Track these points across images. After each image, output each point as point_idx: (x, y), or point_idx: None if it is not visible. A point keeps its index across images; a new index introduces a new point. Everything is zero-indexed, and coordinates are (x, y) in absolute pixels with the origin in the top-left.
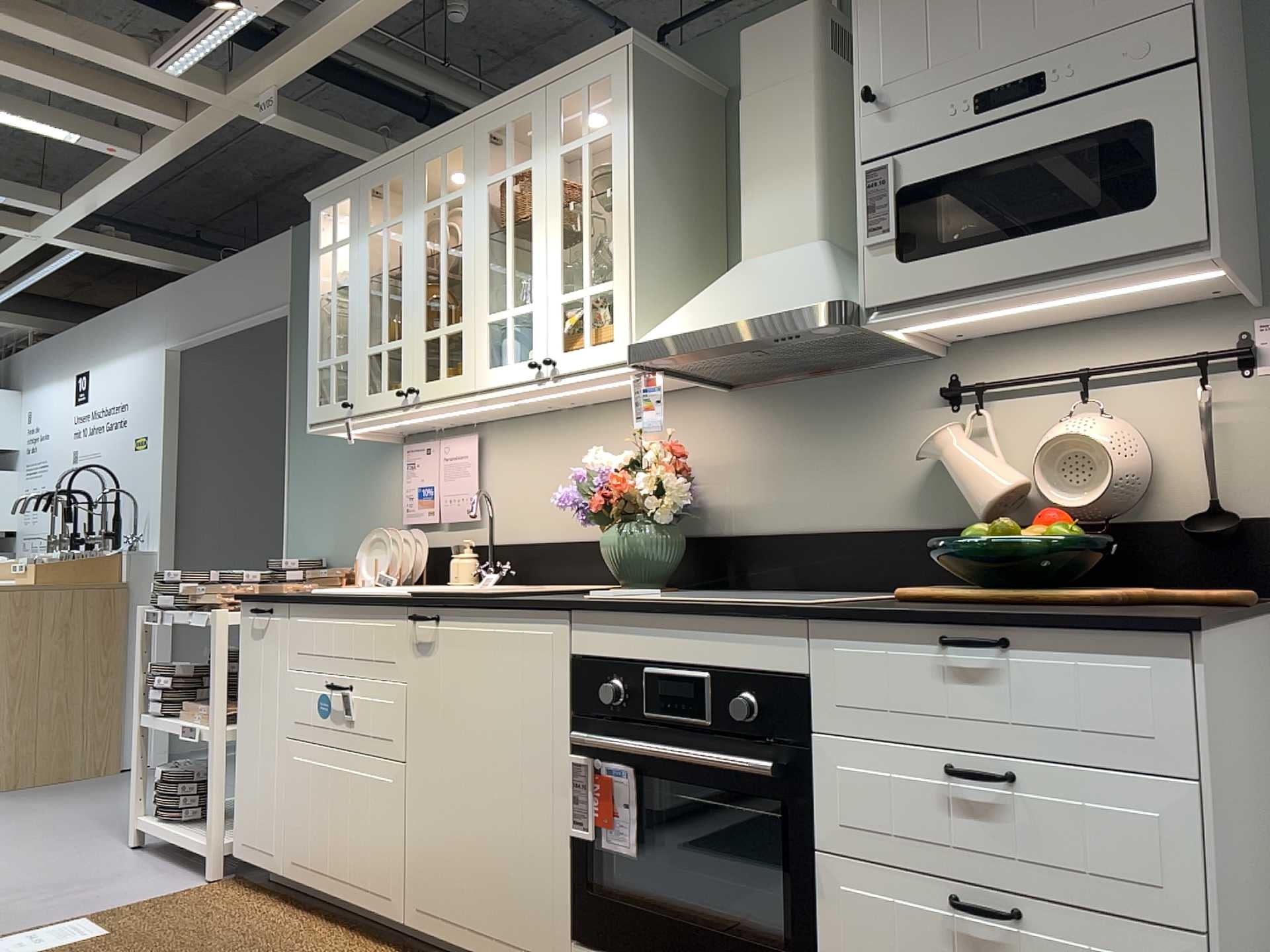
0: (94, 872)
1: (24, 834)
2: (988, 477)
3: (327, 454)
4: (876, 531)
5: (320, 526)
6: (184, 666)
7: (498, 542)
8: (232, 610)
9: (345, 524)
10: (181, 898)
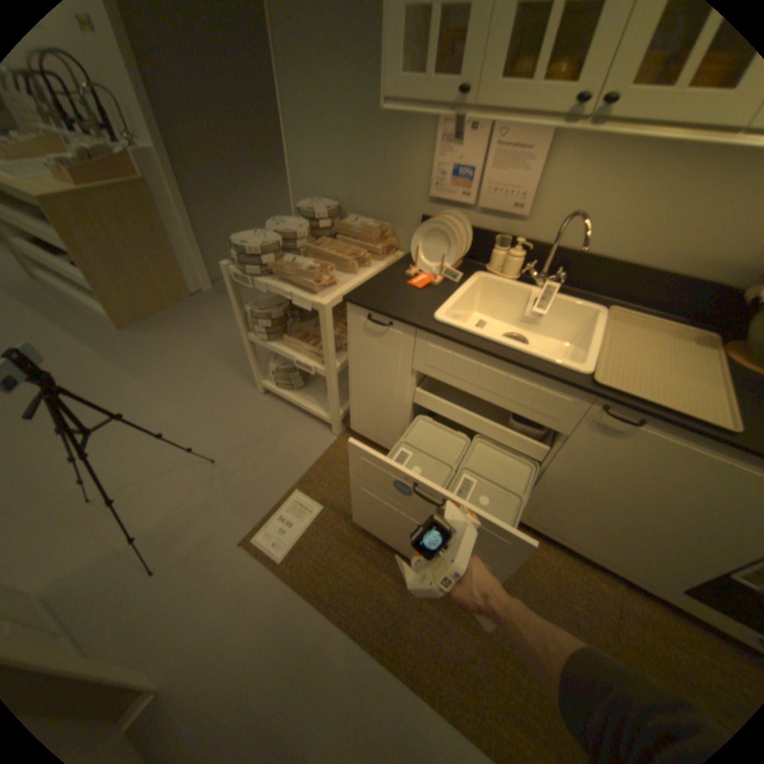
0: (260, 425)
1: (185, 379)
2: None
3: (328, 92)
4: None
5: (327, 169)
6: (272, 308)
7: (544, 240)
8: (319, 287)
9: (355, 175)
10: (334, 456)
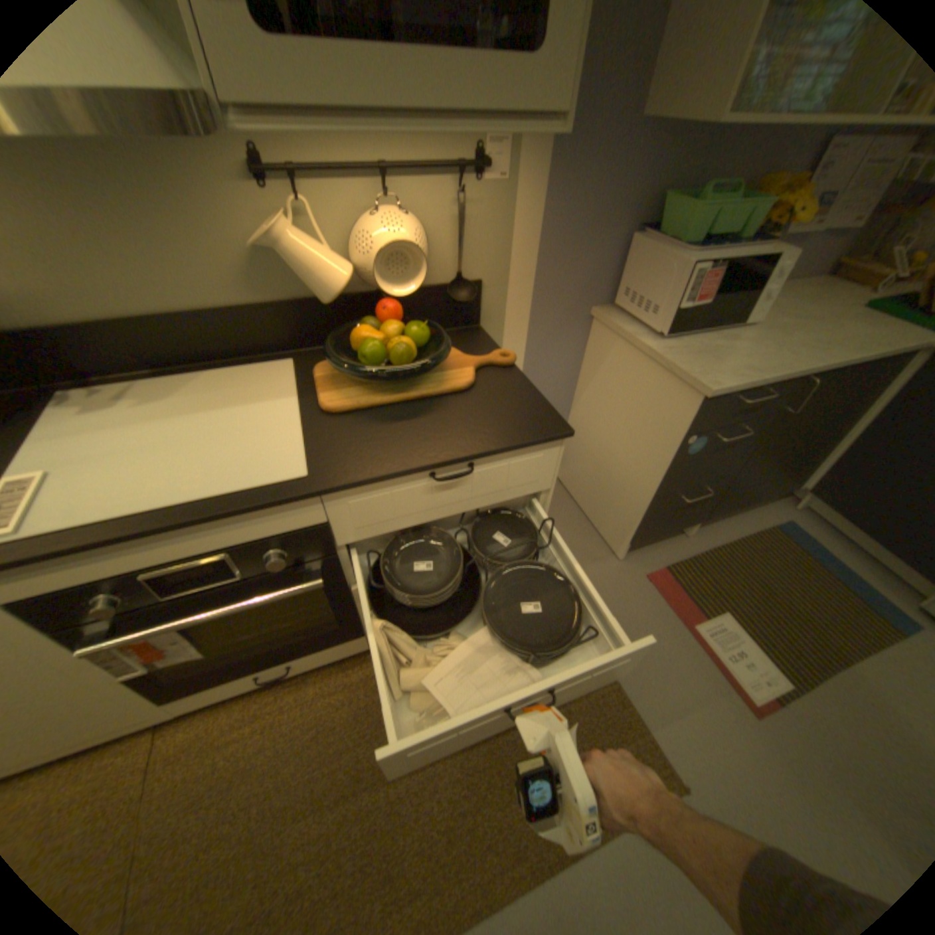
0: None
1: None
2: (331, 272)
3: None
4: (214, 309)
5: None
6: None
7: None
8: None
9: None
10: None
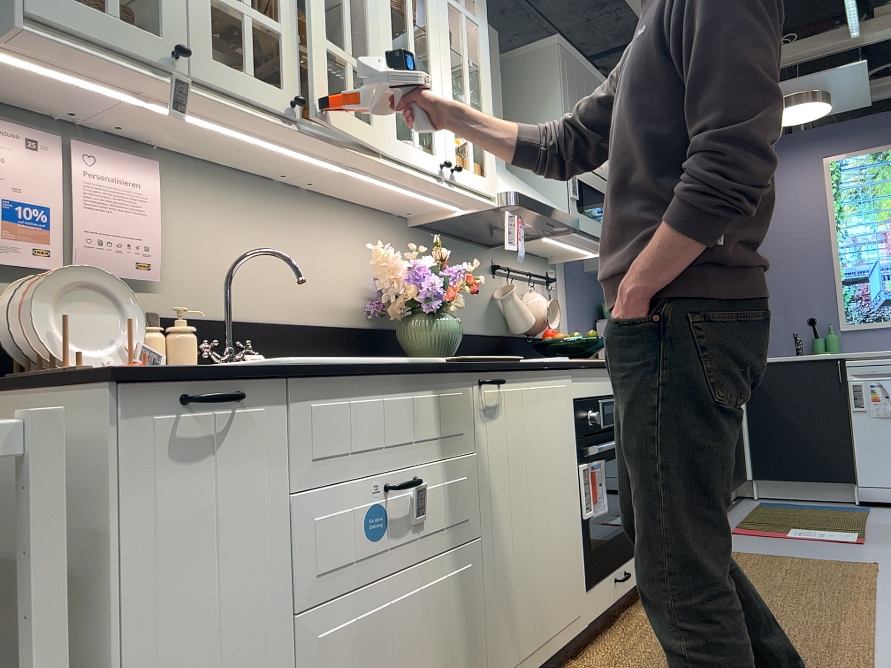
0: None
1: None
2: (533, 313)
3: None
4: (477, 335)
5: None
6: None
7: (189, 316)
8: None
9: None
10: None
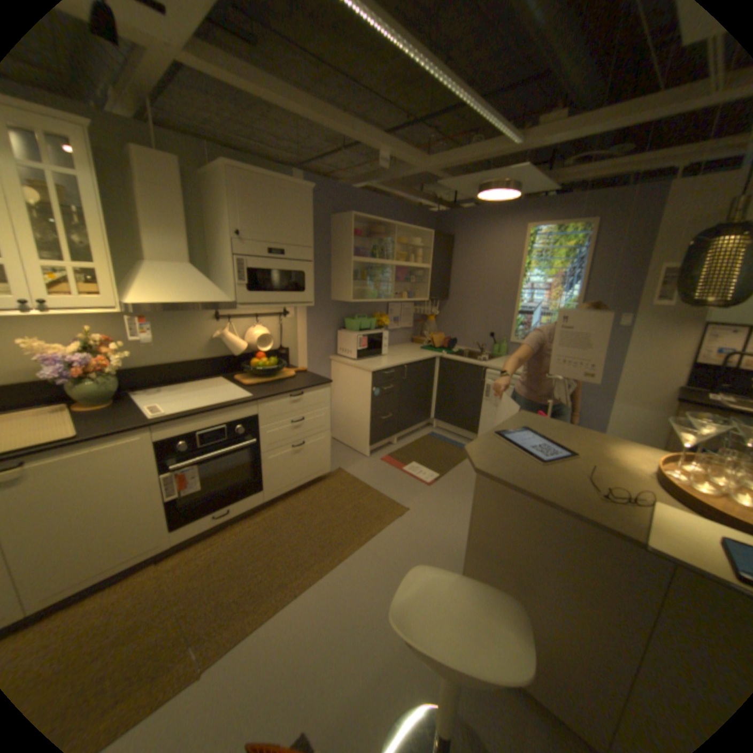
0: None
1: None
2: (242, 345)
3: None
4: (194, 360)
5: None
6: None
7: None
8: None
9: None
10: None
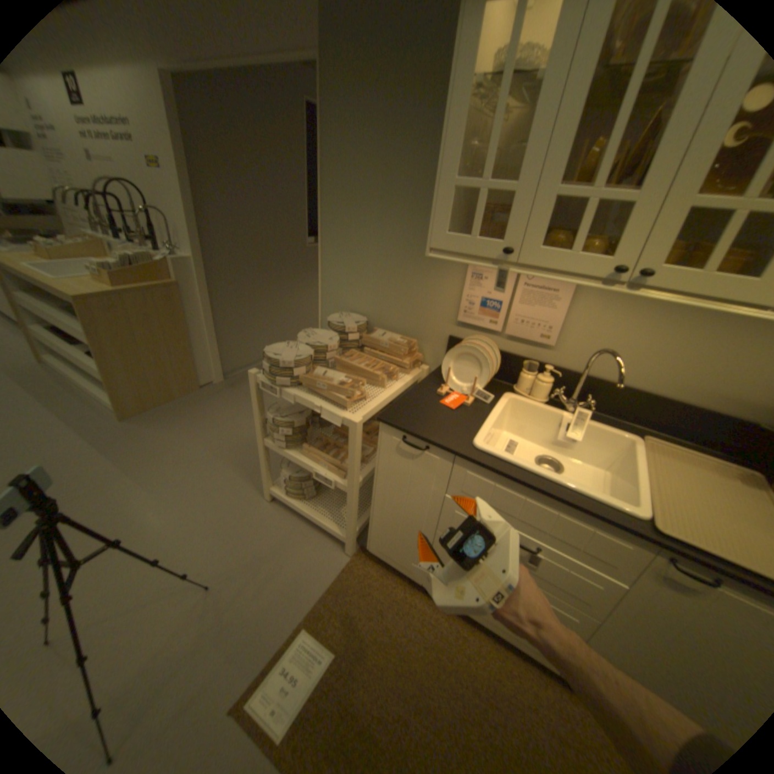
0: (263, 542)
1: (184, 481)
2: None
3: (366, 232)
4: None
5: (357, 290)
6: (294, 416)
7: (570, 368)
8: (348, 402)
9: (385, 297)
10: (346, 584)
